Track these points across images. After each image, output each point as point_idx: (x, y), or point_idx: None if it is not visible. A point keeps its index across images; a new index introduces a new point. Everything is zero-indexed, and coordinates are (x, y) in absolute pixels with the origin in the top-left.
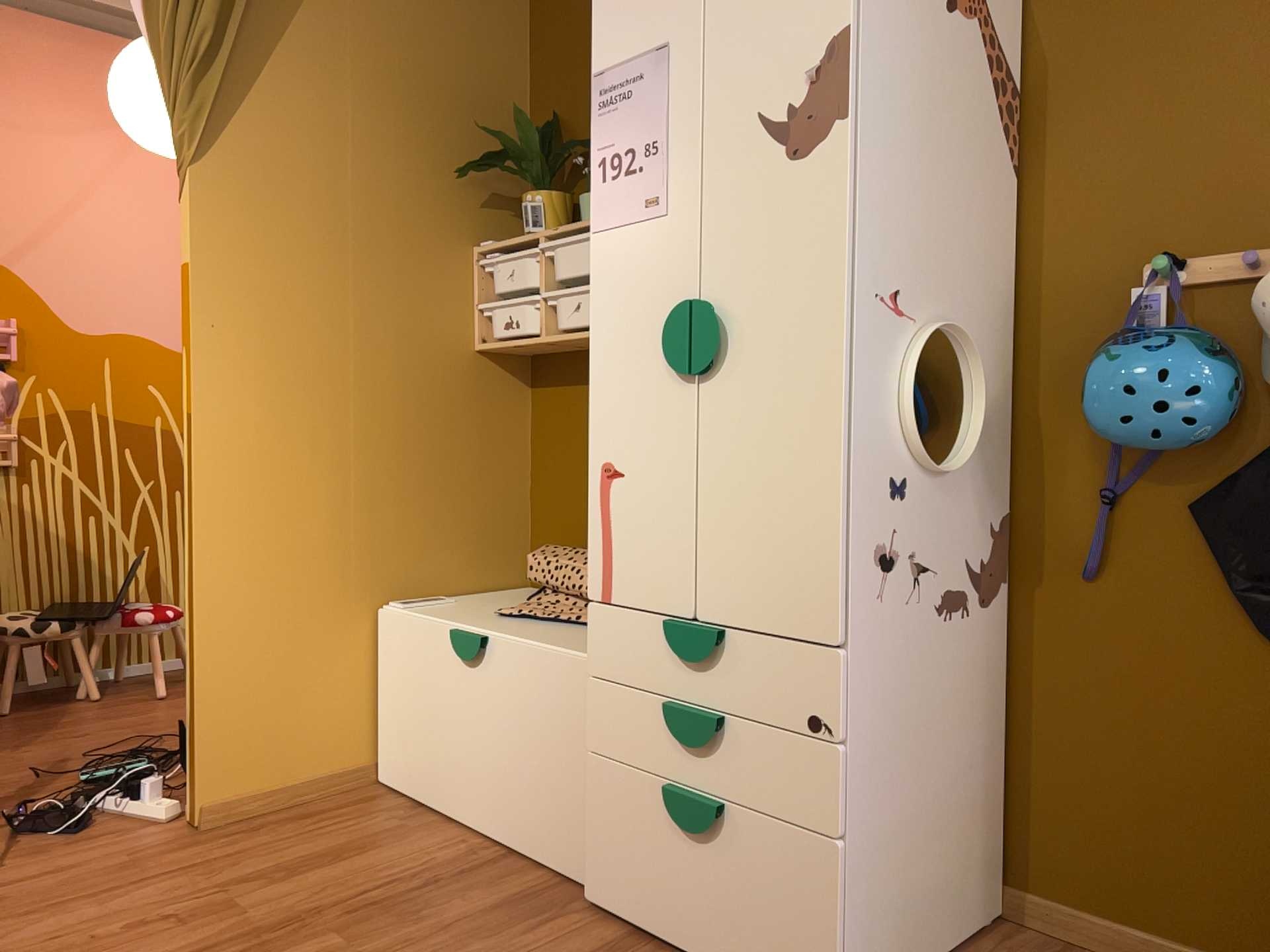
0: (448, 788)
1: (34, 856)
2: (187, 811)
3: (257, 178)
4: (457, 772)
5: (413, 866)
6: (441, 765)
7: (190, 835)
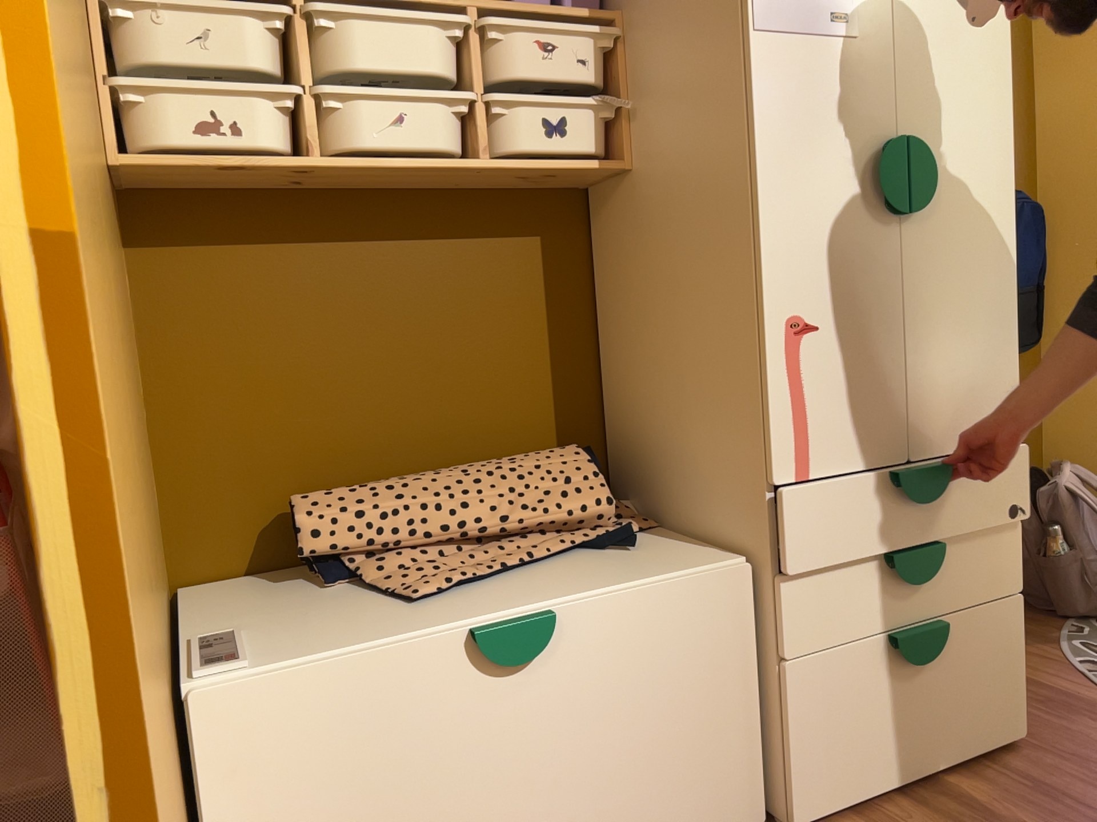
0: None
1: None
2: None
3: None
4: None
5: None
6: None
7: None
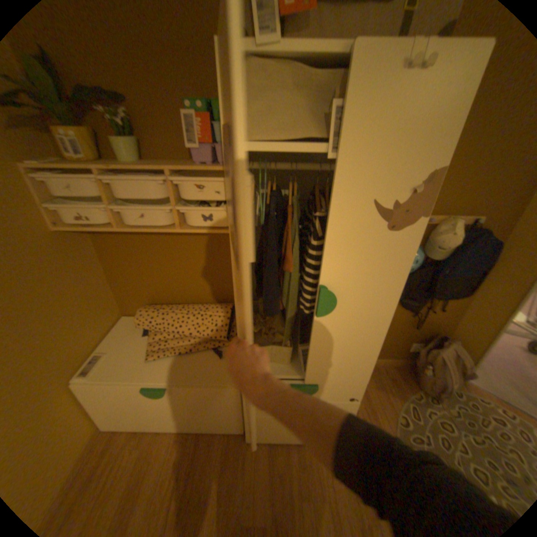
0: (154, 426)
1: None
2: None
3: None
4: (158, 422)
5: (171, 473)
6: (146, 421)
7: None
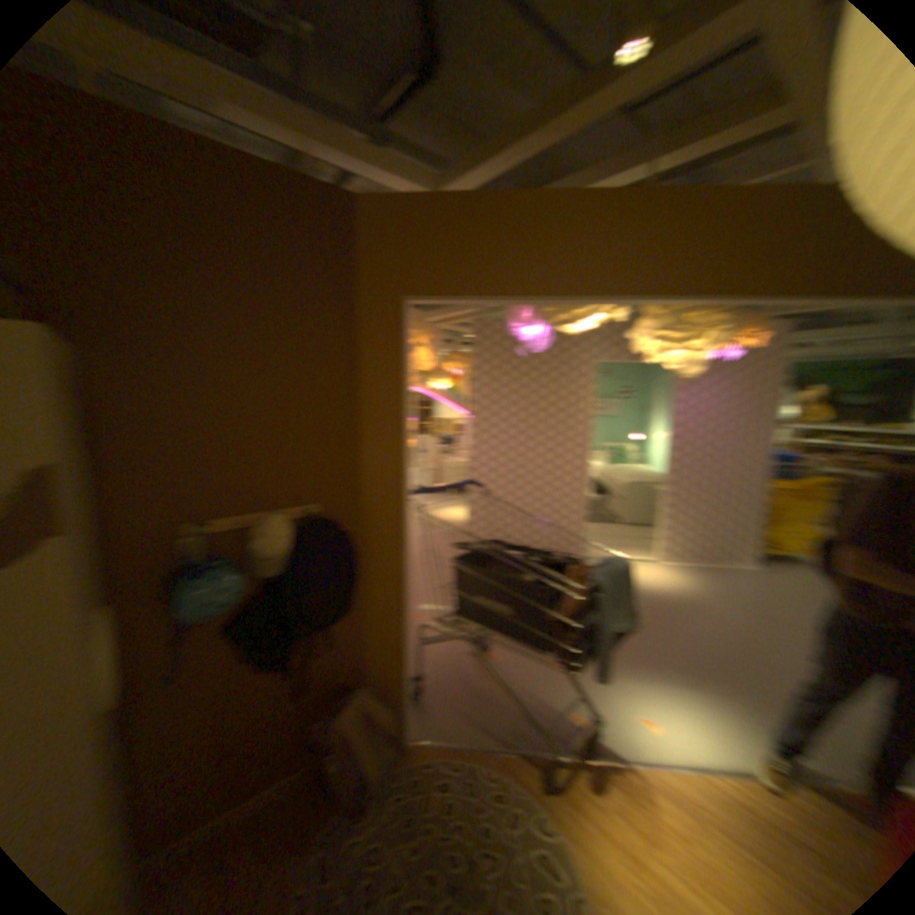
0: None
1: None
2: None
3: None
4: None
5: None
6: None
7: None
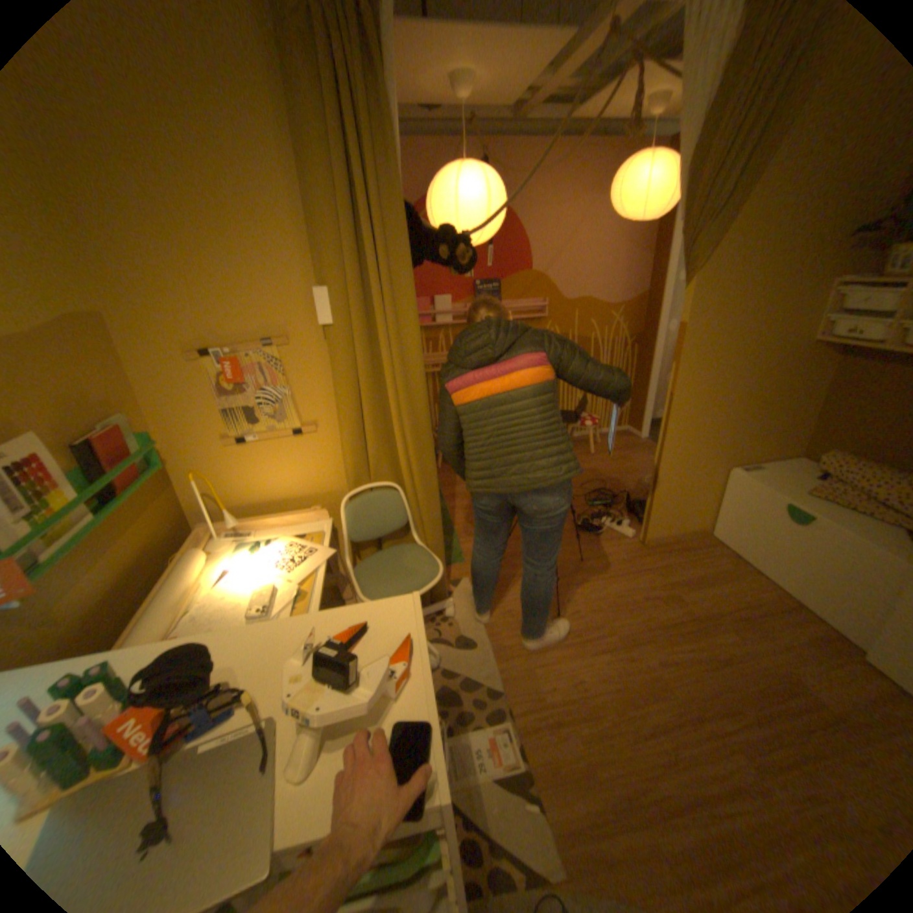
0: (764, 562)
1: (591, 546)
2: (641, 538)
3: (725, 270)
4: (772, 559)
5: (755, 600)
6: (761, 551)
7: (644, 550)
